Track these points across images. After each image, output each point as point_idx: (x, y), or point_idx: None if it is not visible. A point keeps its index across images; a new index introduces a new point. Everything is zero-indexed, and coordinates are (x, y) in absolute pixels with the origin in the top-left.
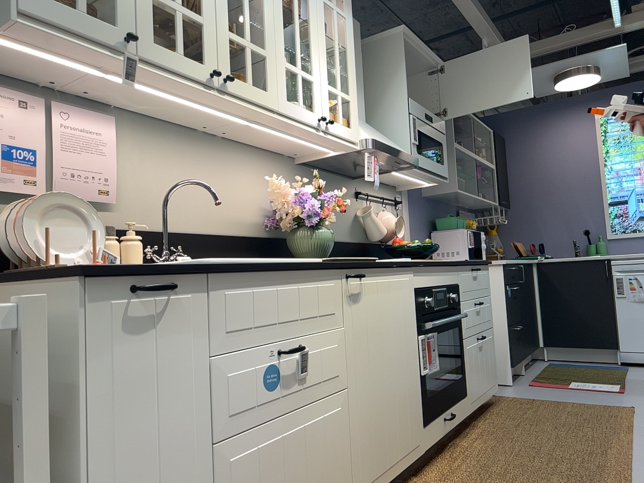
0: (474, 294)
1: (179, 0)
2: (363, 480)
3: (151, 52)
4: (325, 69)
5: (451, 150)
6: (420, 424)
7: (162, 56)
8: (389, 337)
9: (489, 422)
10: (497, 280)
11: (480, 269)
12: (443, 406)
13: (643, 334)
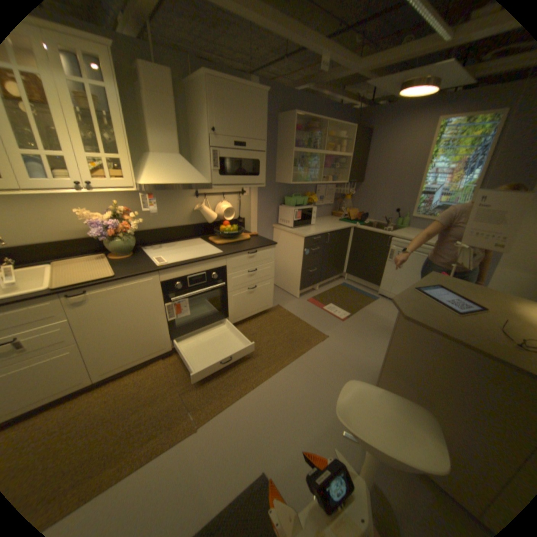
0: (248, 266)
1: None
2: (101, 372)
3: None
4: (79, 141)
5: (295, 151)
6: (166, 340)
7: None
8: (125, 312)
9: (245, 327)
10: (300, 245)
11: (259, 250)
12: (196, 328)
13: (394, 284)
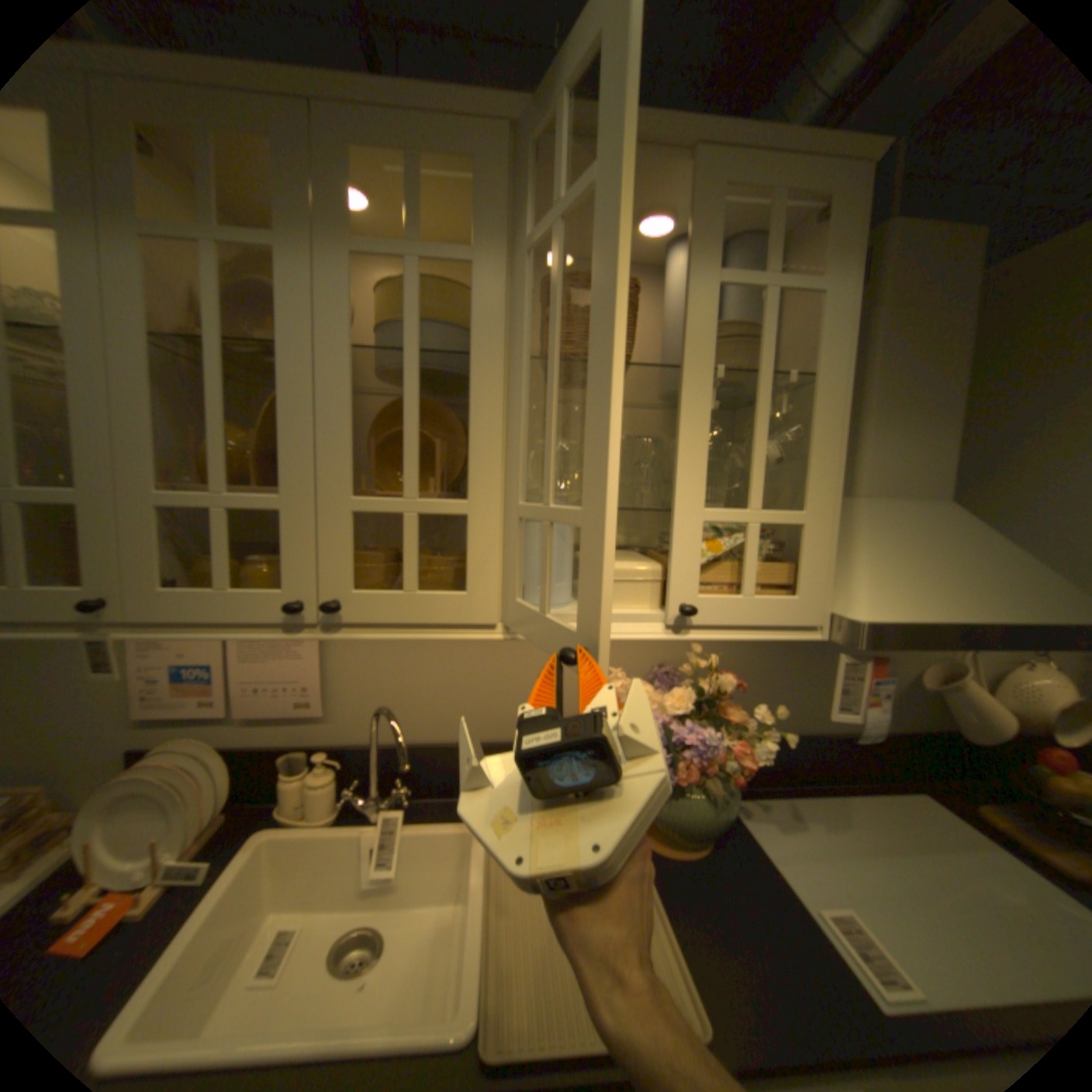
0: None
1: (214, 482)
2: None
3: (149, 605)
4: (695, 468)
5: None
6: None
7: (173, 605)
8: None
9: None
10: None
11: None
12: None
13: None
